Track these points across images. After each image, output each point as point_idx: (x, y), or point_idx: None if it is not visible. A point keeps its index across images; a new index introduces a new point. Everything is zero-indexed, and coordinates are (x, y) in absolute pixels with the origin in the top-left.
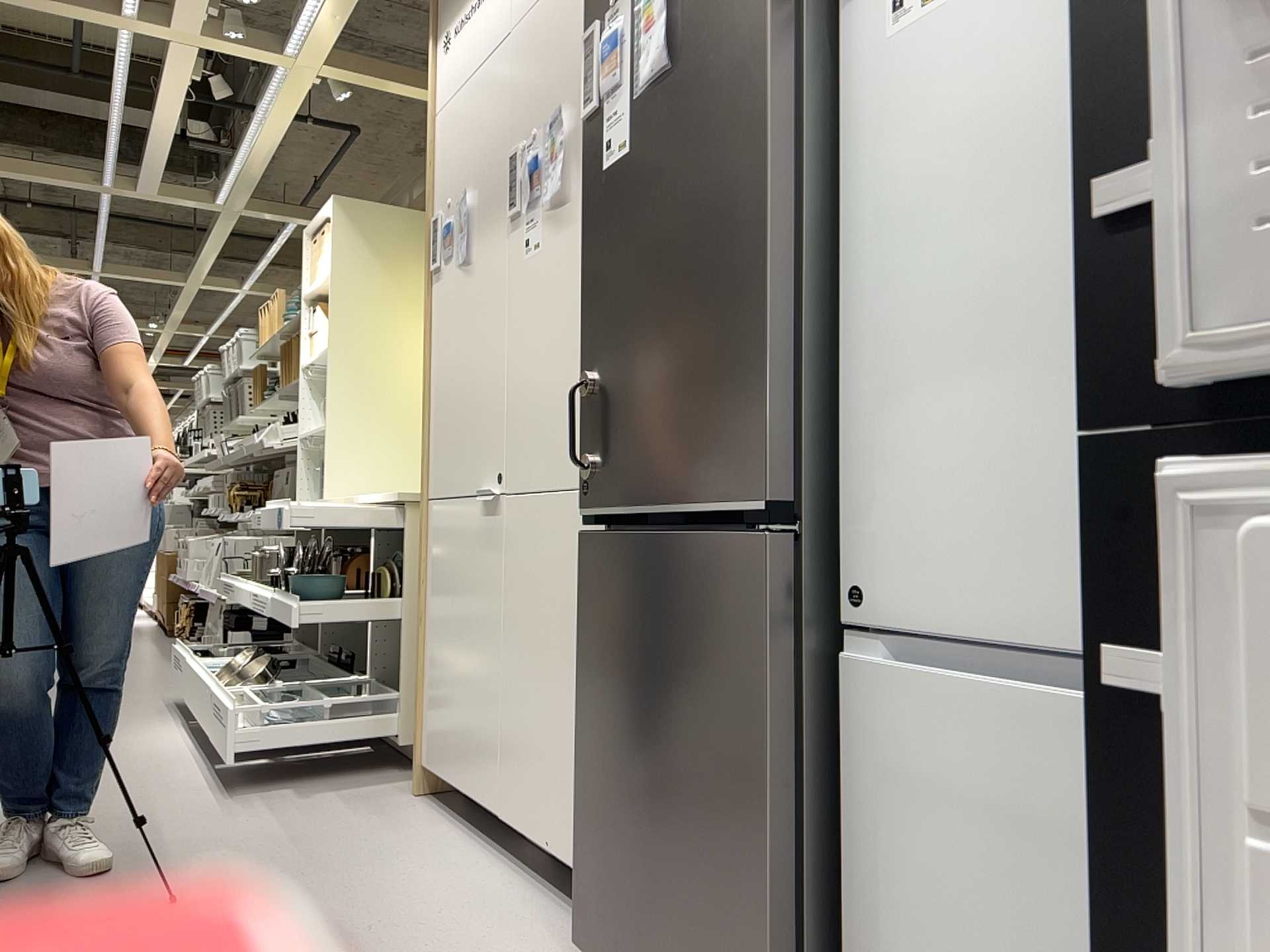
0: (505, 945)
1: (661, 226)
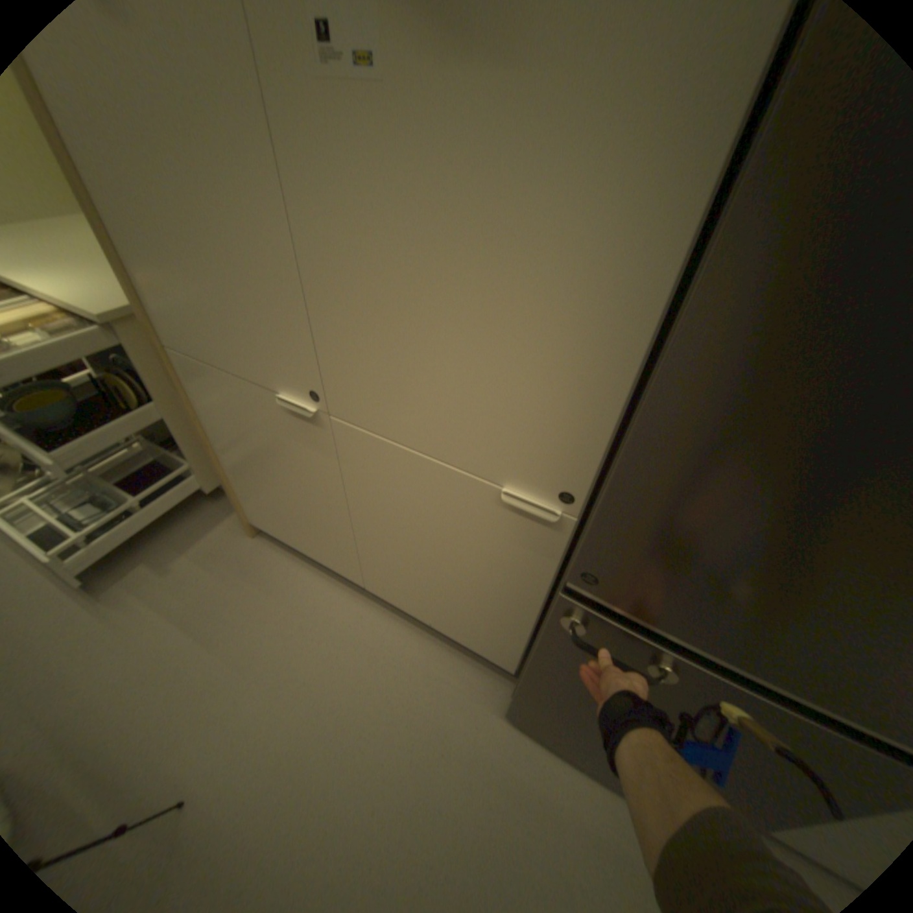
0: (449, 712)
1: None
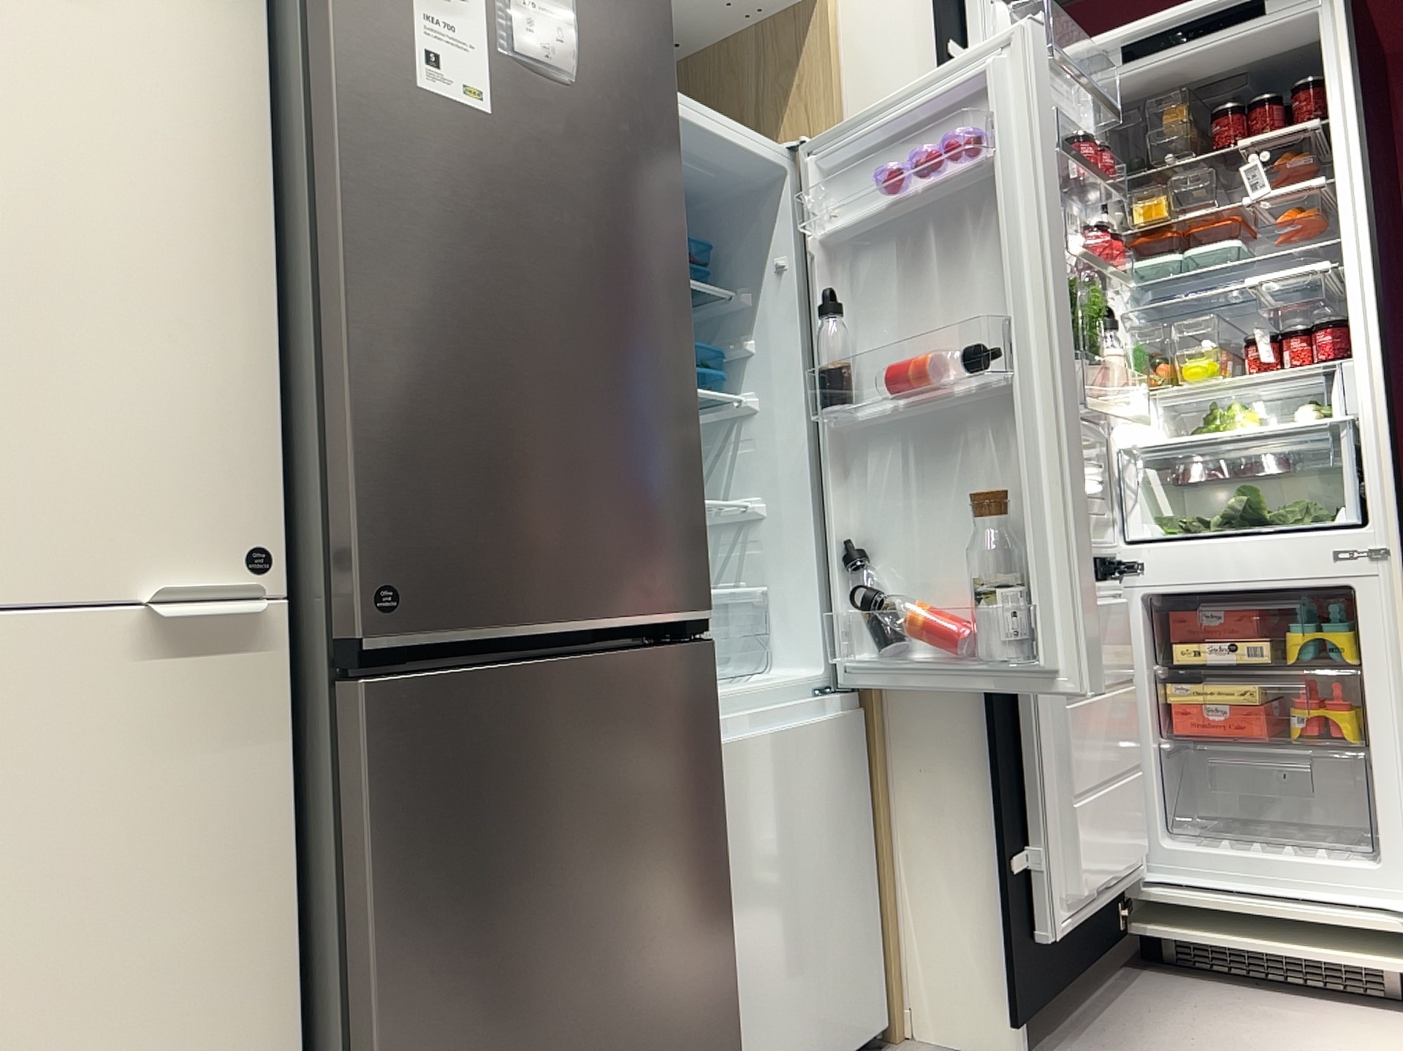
0: None
1: (561, 263)
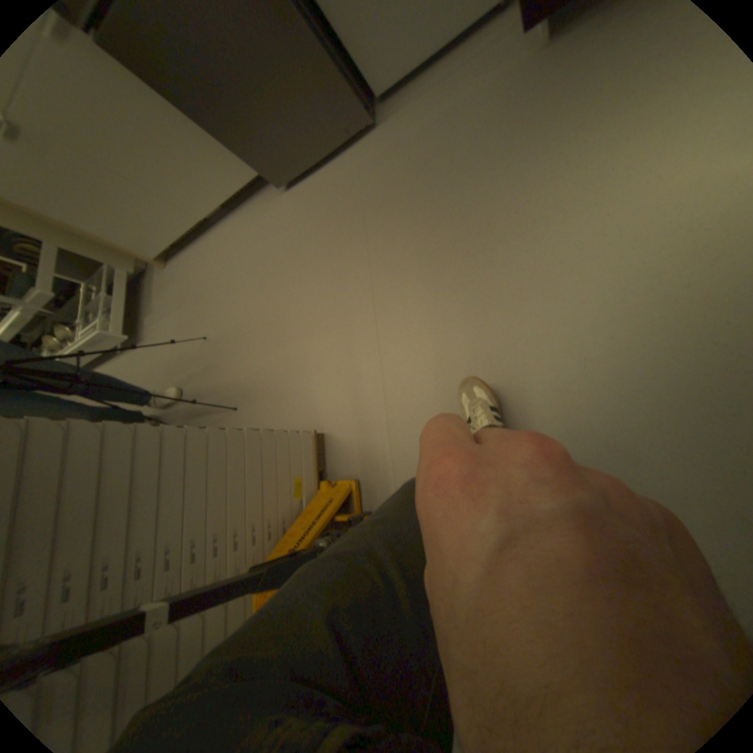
0: (265, 217)
1: None
